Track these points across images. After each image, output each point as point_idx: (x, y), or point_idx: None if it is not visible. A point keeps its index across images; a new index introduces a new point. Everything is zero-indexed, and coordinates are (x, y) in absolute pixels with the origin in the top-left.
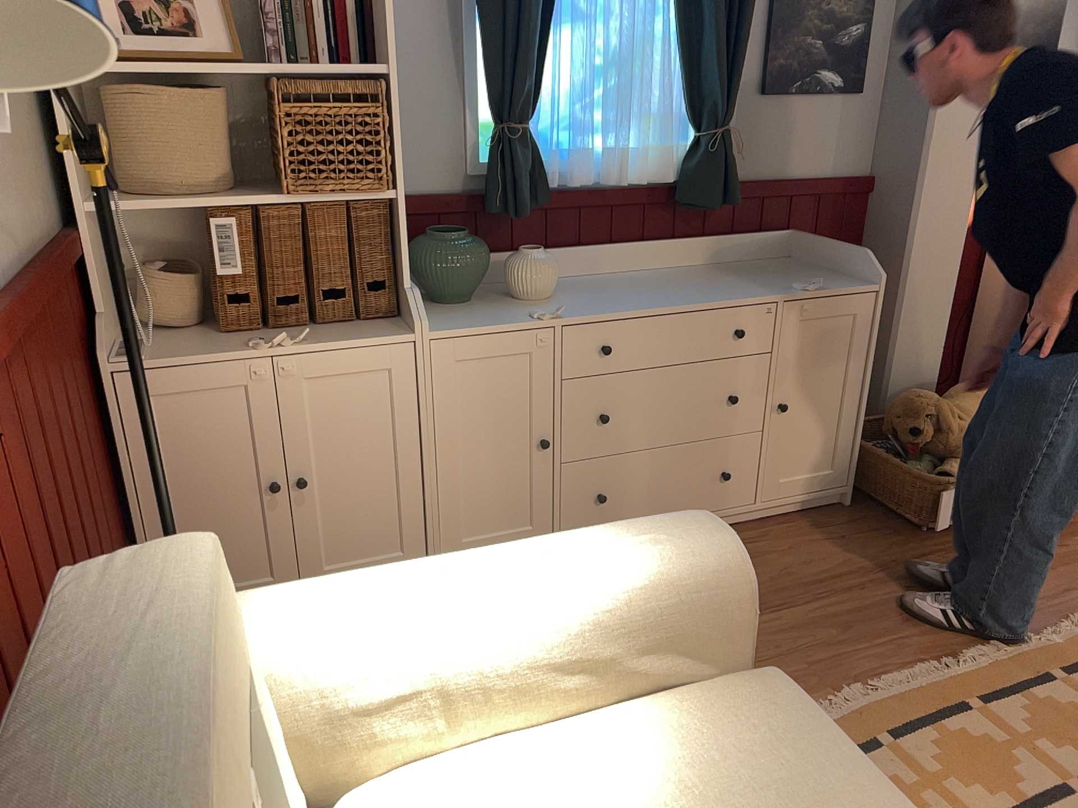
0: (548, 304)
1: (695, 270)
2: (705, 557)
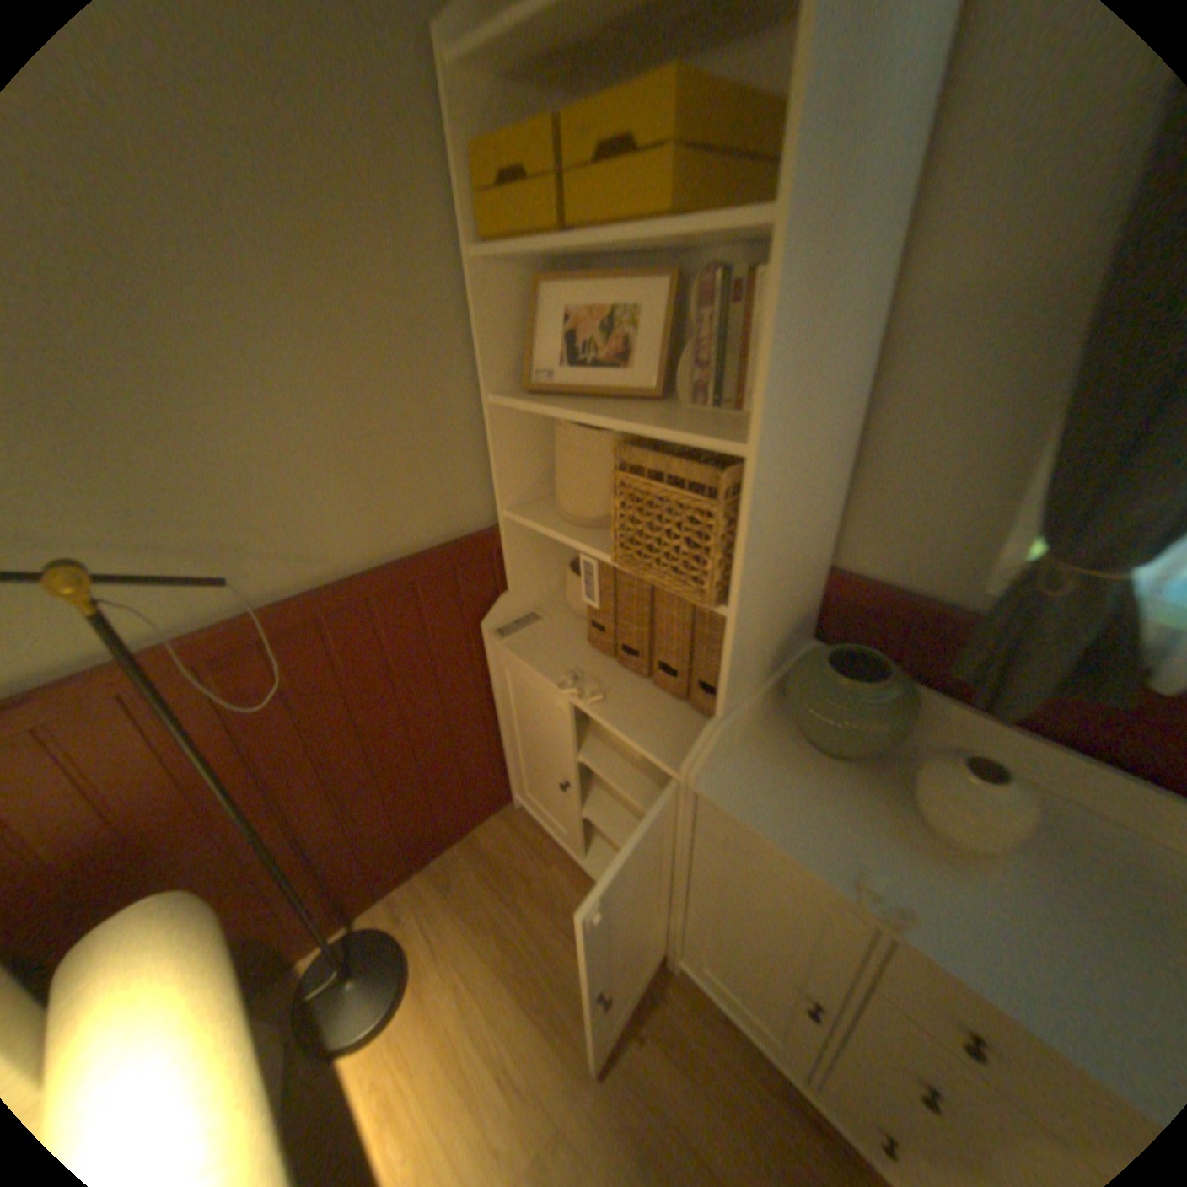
0: (961, 873)
1: None
2: None
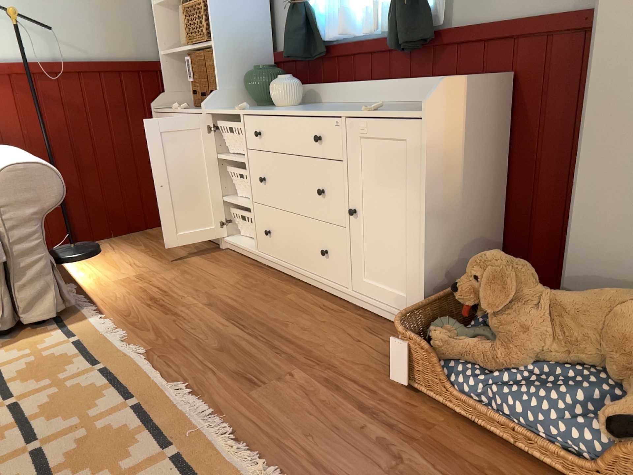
0: (272, 108)
1: (402, 103)
2: (1, 167)
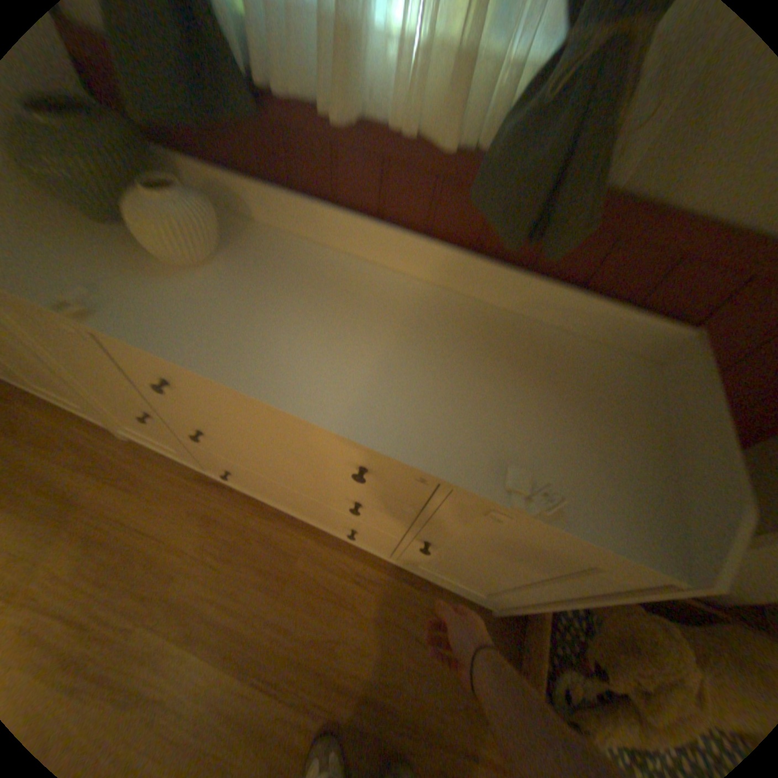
0: (163, 280)
1: (475, 314)
2: None
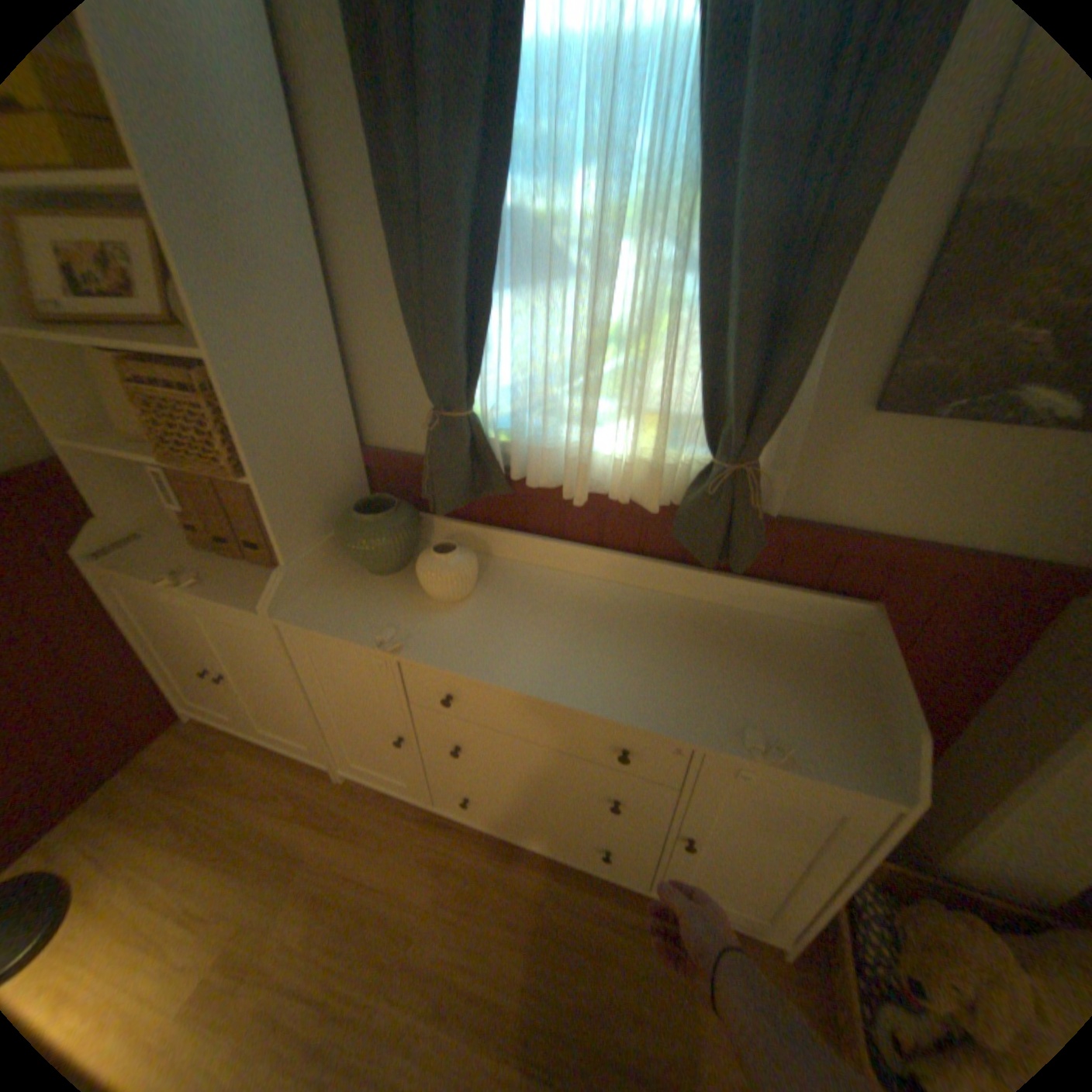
0: (441, 614)
1: (690, 611)
2: None
